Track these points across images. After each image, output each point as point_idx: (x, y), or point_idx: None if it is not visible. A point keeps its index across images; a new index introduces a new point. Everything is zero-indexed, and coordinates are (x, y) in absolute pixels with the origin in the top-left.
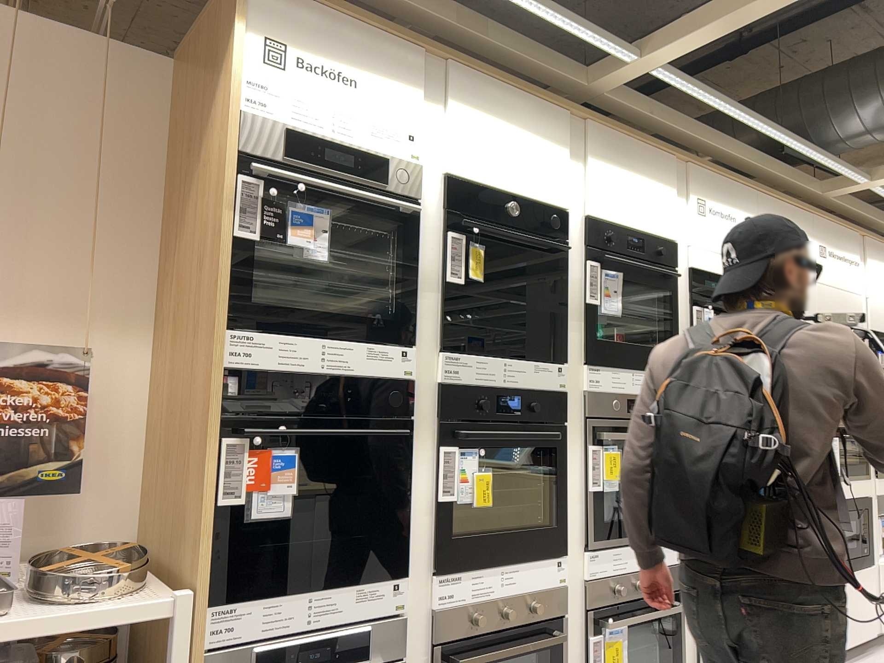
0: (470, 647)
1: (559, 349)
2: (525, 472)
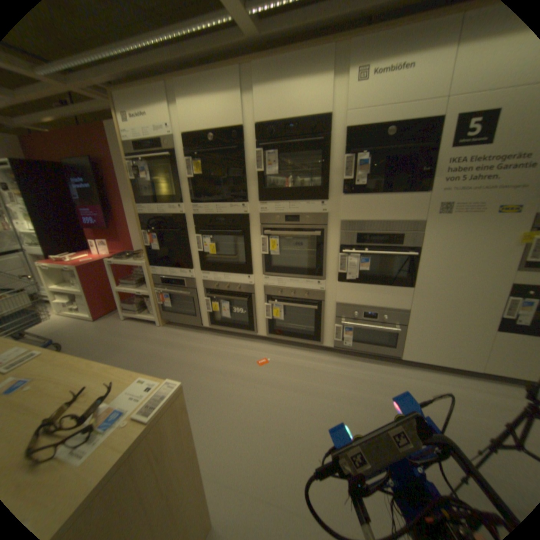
0: (216, 293)
1: (245, 197)
2: (240, 244)
